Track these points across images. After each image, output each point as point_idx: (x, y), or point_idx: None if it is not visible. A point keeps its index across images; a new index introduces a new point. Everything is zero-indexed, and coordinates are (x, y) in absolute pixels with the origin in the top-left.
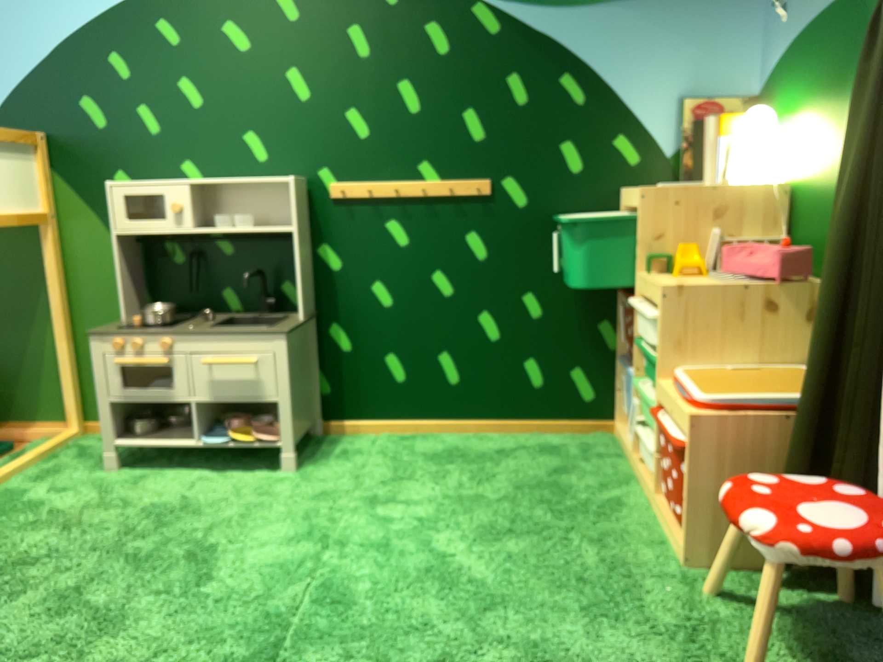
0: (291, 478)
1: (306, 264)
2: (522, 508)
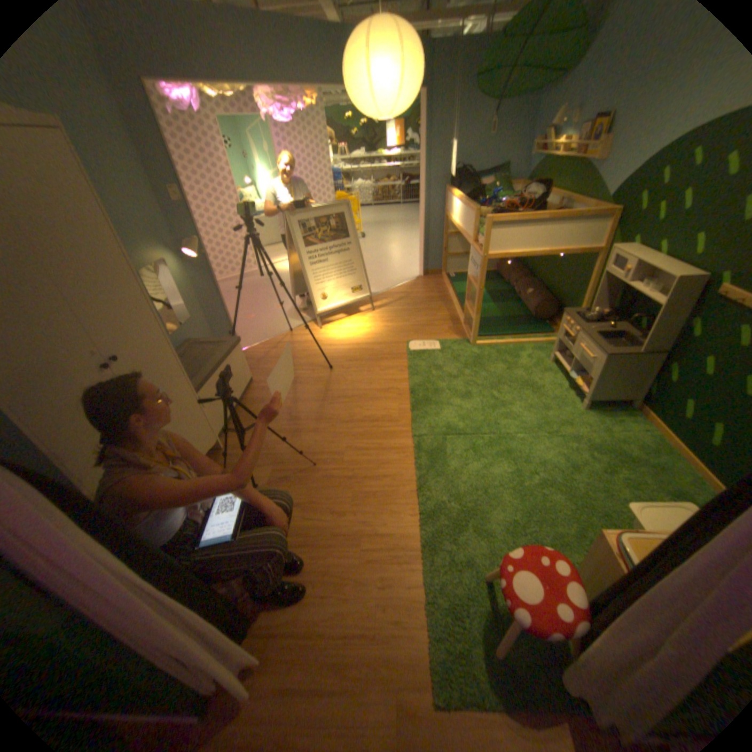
0: (579, 411)
1: (681, 325)
2: (603, 503)
